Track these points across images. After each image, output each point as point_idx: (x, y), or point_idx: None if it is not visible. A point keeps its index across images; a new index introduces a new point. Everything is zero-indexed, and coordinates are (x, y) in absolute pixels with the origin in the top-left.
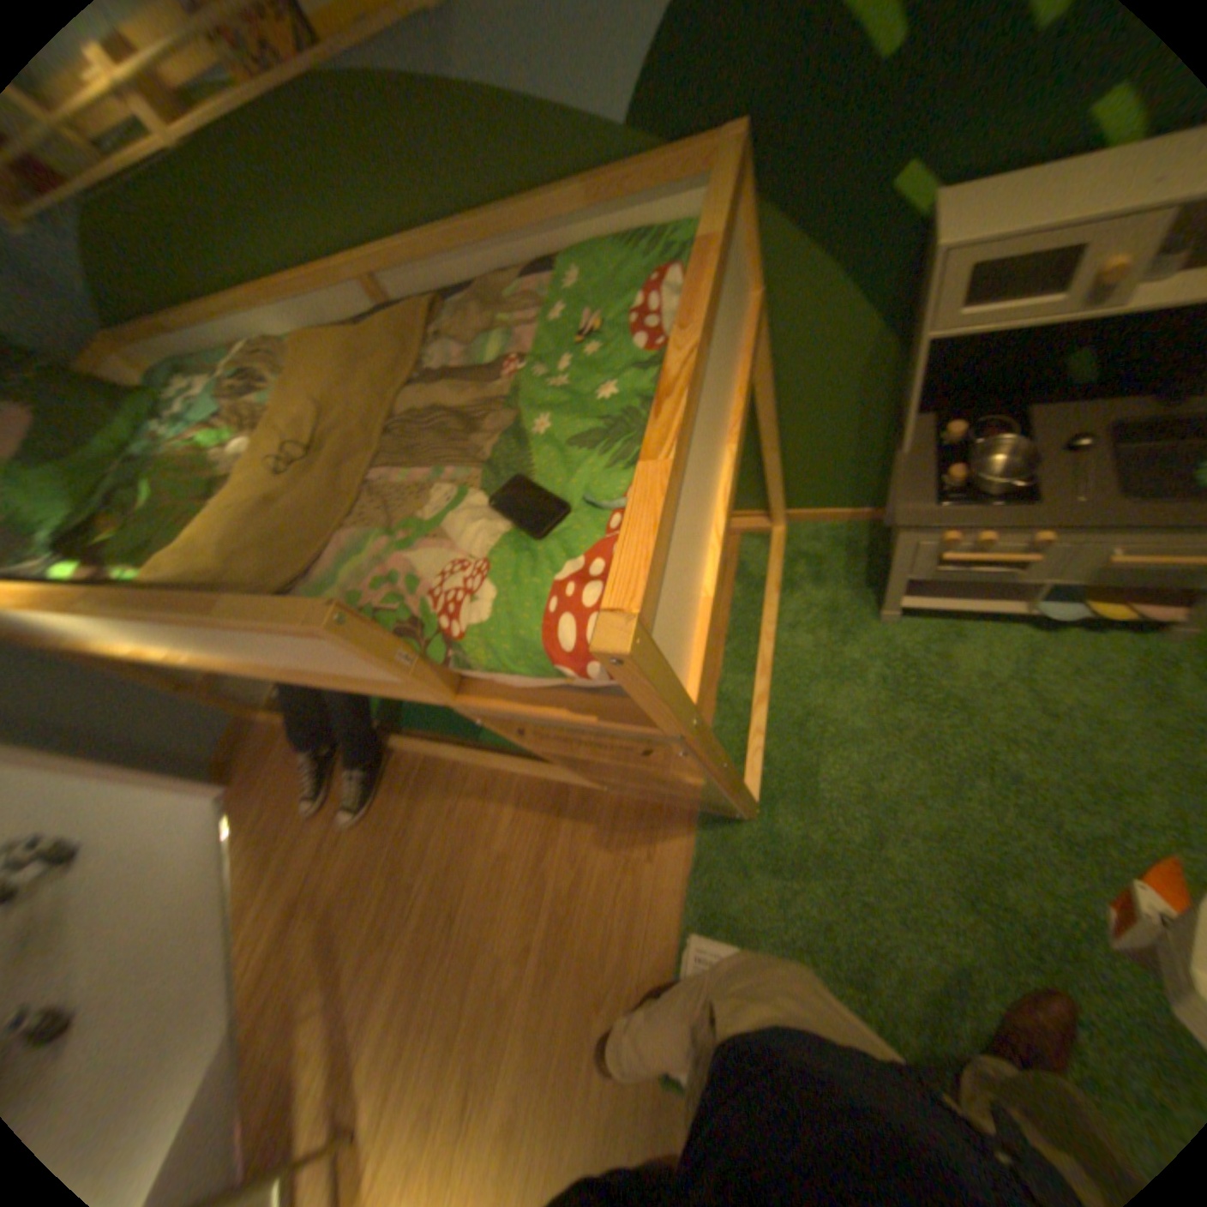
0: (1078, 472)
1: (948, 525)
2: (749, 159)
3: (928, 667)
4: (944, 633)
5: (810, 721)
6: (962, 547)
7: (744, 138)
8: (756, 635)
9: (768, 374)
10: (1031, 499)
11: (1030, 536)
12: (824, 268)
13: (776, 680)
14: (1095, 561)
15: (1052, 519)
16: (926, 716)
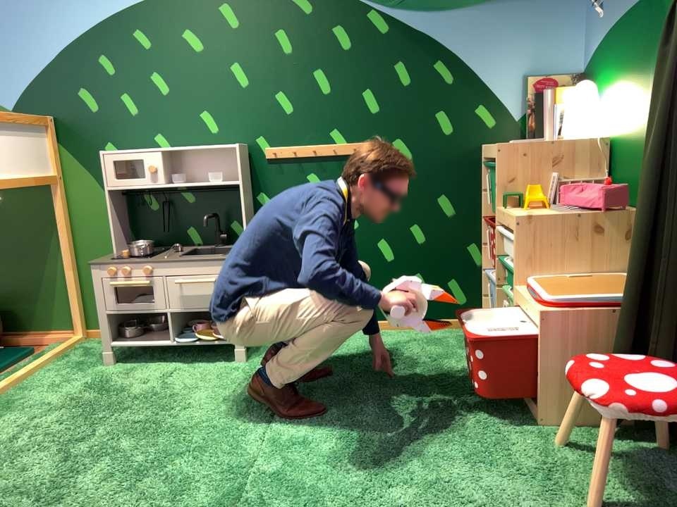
0: (172, 254)
1: (108, 262)
2: (48, 124)
3: (115, 379)
4: (135, 367)
5: (19, 401)
6: (119, 279)
7: (45, 117)
8: (21, 374)
9: (62, 217)
10: (148, 258)
11: (141, 268)
12: (85, 175)
13: (14, 388)
14: (174, 288)
15: (148, 260)
16: (96, 394)
